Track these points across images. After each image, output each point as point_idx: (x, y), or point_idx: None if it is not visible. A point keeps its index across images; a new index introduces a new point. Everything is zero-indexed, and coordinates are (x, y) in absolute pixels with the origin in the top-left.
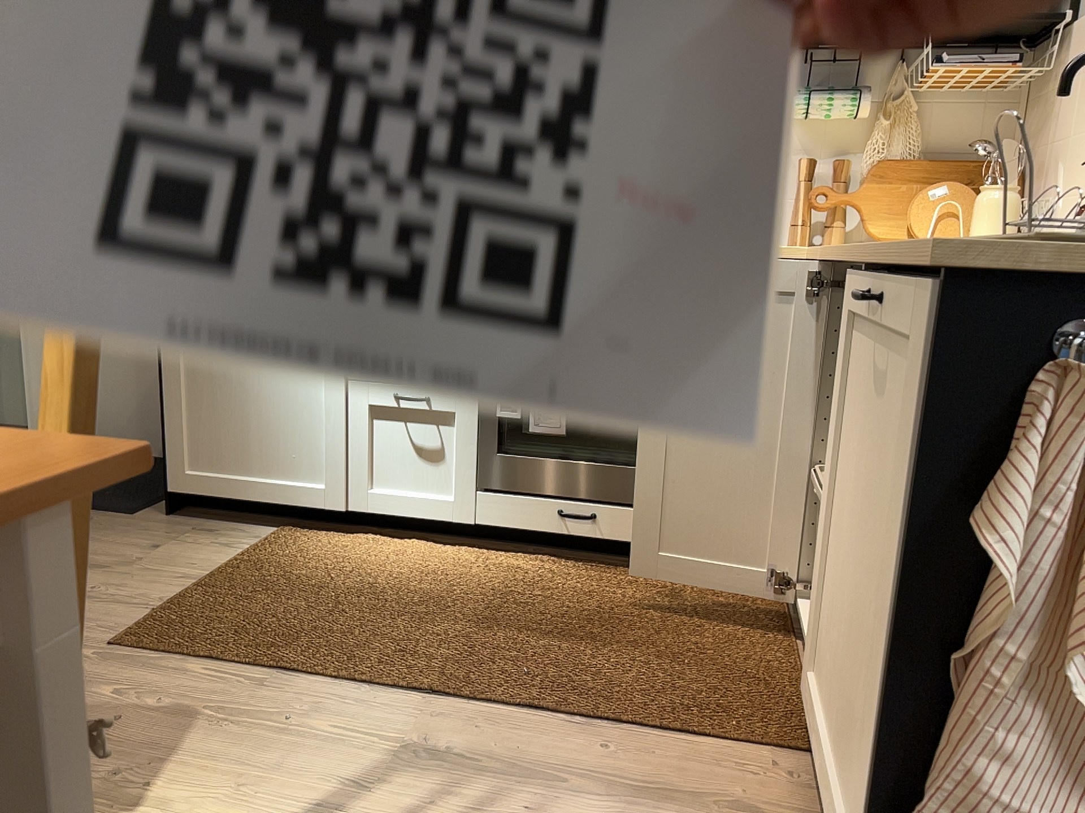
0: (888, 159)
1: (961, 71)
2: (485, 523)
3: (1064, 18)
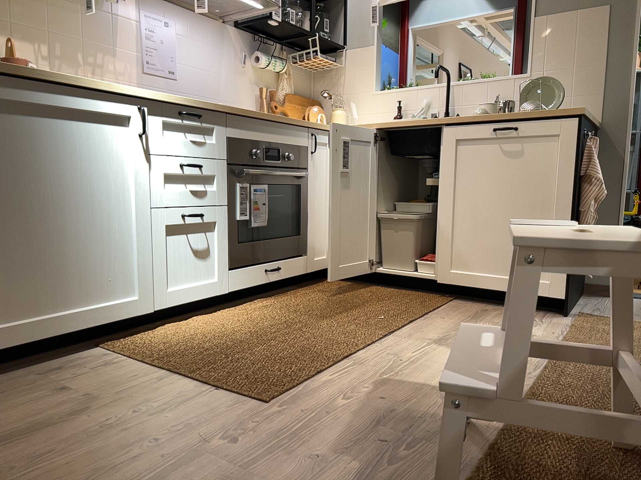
0: (288, 92)
1: (326, 60)
2: (233, 289)
3: (344, 48)
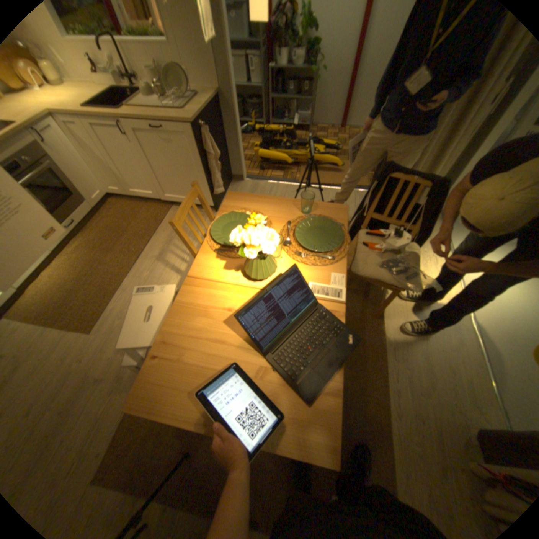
0: None
1: None
2: (53, 248)
3: None
